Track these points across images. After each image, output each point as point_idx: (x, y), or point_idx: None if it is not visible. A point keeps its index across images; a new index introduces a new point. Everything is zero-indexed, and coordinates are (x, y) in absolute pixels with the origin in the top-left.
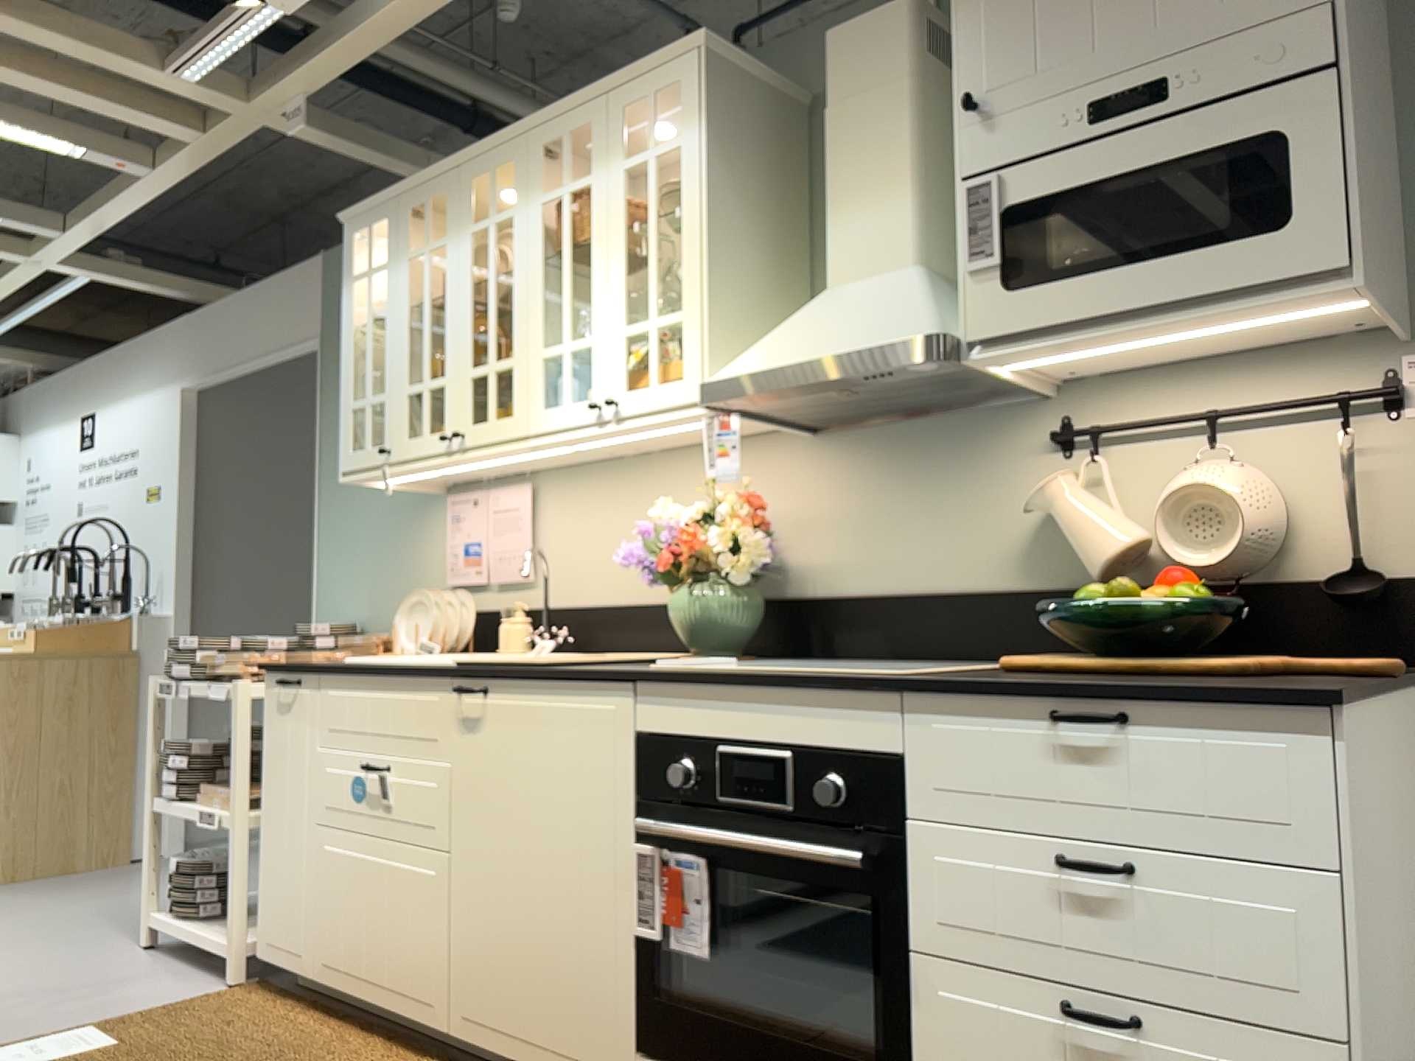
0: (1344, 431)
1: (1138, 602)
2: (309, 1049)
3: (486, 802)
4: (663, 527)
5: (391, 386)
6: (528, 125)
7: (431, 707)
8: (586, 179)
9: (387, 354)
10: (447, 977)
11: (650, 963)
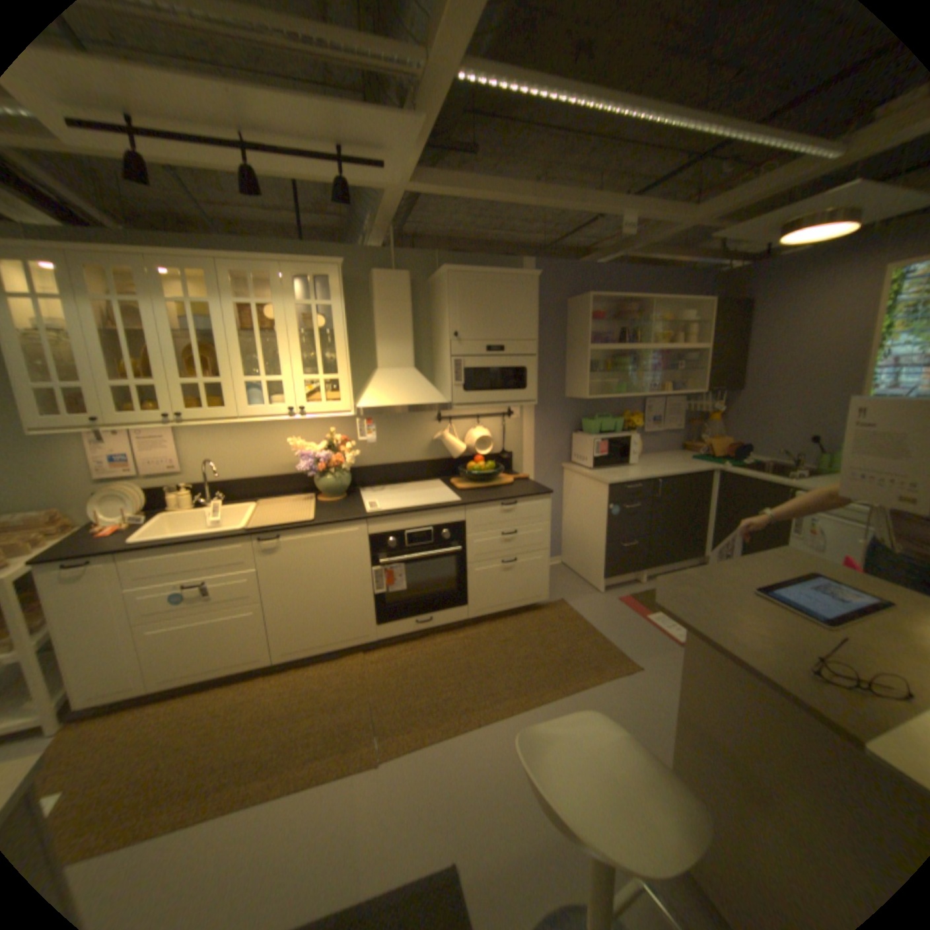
0: (501, 421)
1: (480, 468)
2: (189, 713)
3: (286, 577)
4: (305, 451)
5: (89, 379)
6: (217, 255)
7: (238, 550)
8: (269, 301)
9: (78, 358)
10: (268, 646)
11: (379, 599)
